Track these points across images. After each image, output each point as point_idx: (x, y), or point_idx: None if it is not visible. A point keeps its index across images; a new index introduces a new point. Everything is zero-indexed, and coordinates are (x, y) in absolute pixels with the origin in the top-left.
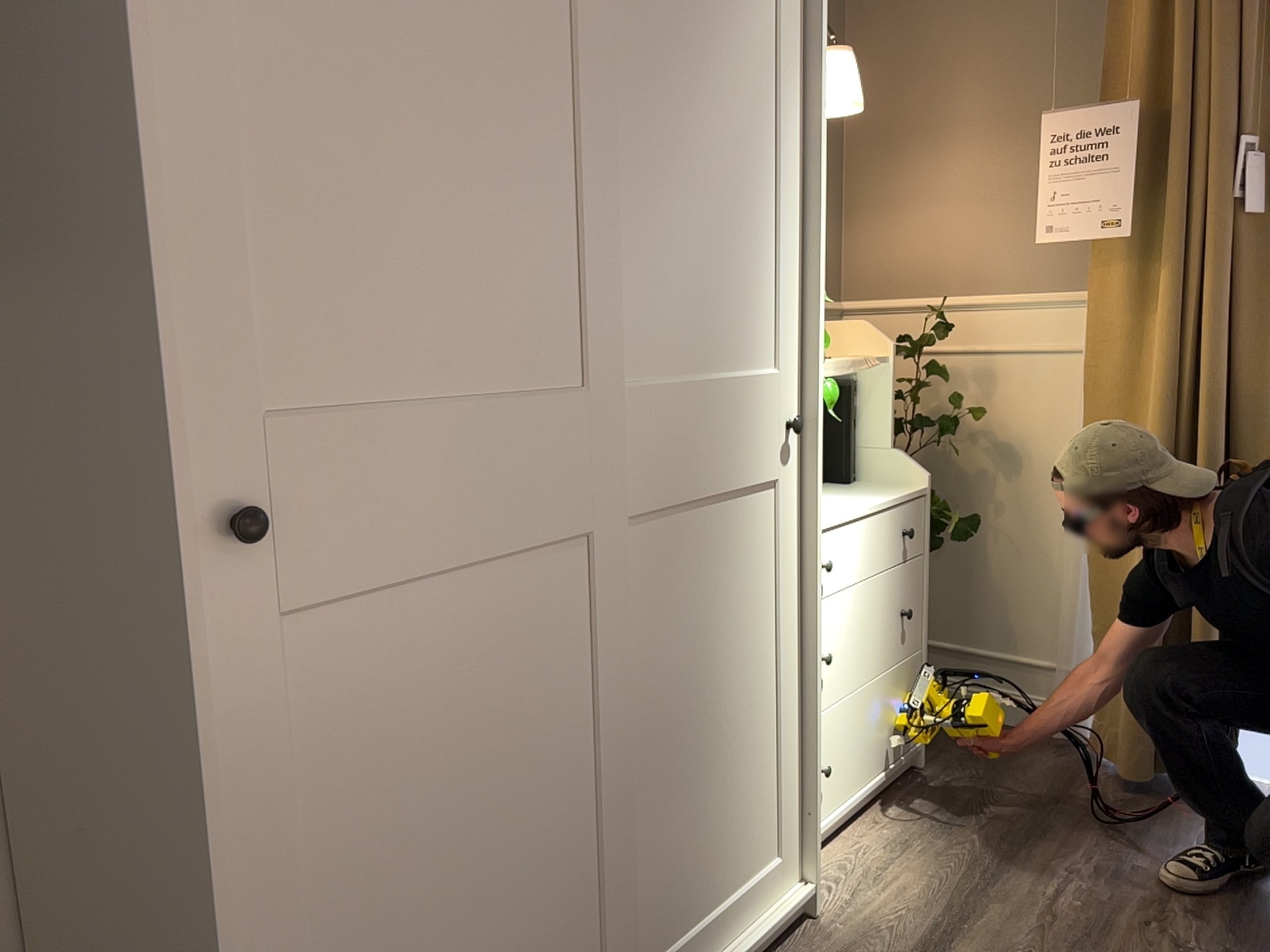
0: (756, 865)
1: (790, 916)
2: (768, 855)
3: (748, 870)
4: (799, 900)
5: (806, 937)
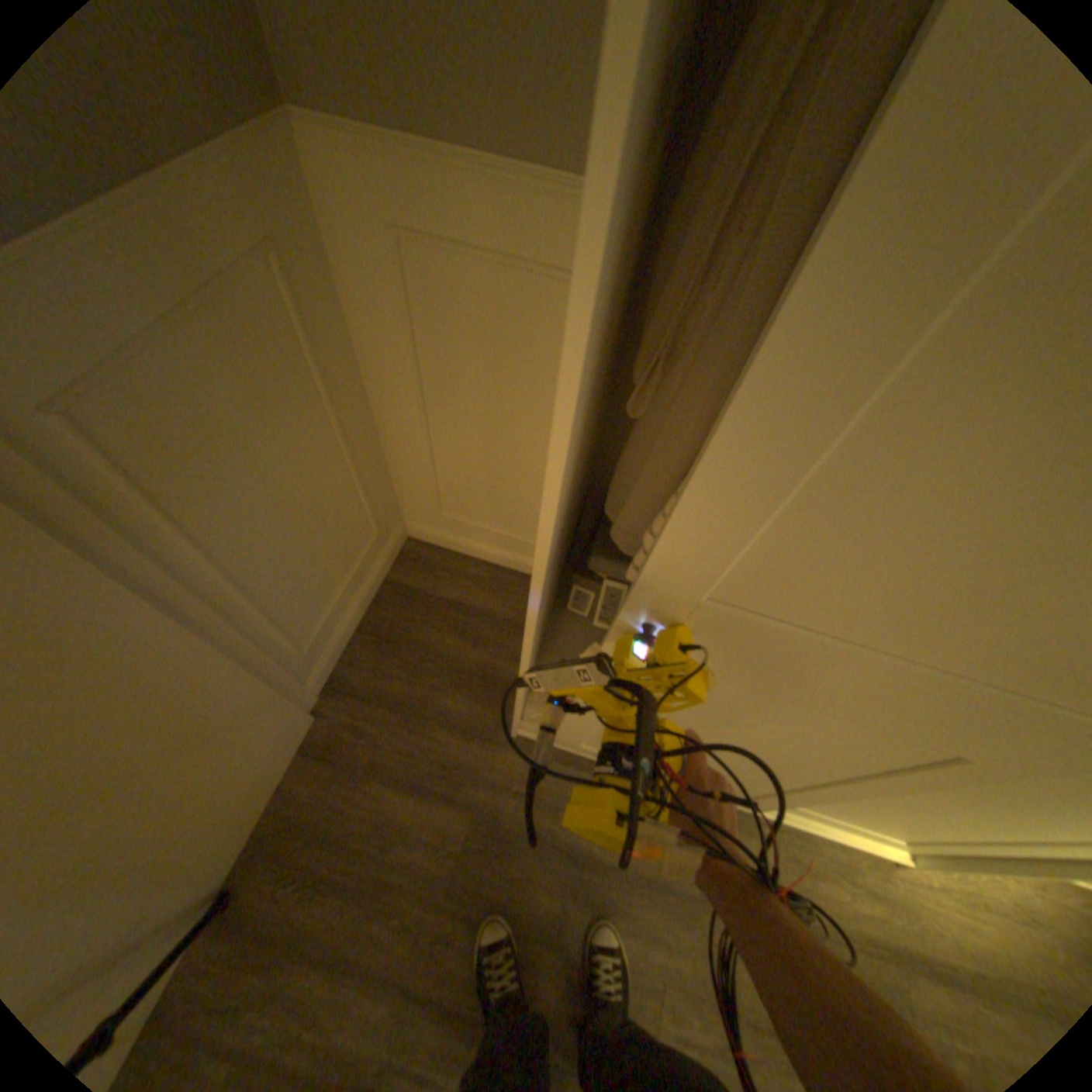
0: (881, 833)
1: (876, 854)
2: (897, 838)
3: (872, 830)
4: (892, 859)
5: (876, 864)
